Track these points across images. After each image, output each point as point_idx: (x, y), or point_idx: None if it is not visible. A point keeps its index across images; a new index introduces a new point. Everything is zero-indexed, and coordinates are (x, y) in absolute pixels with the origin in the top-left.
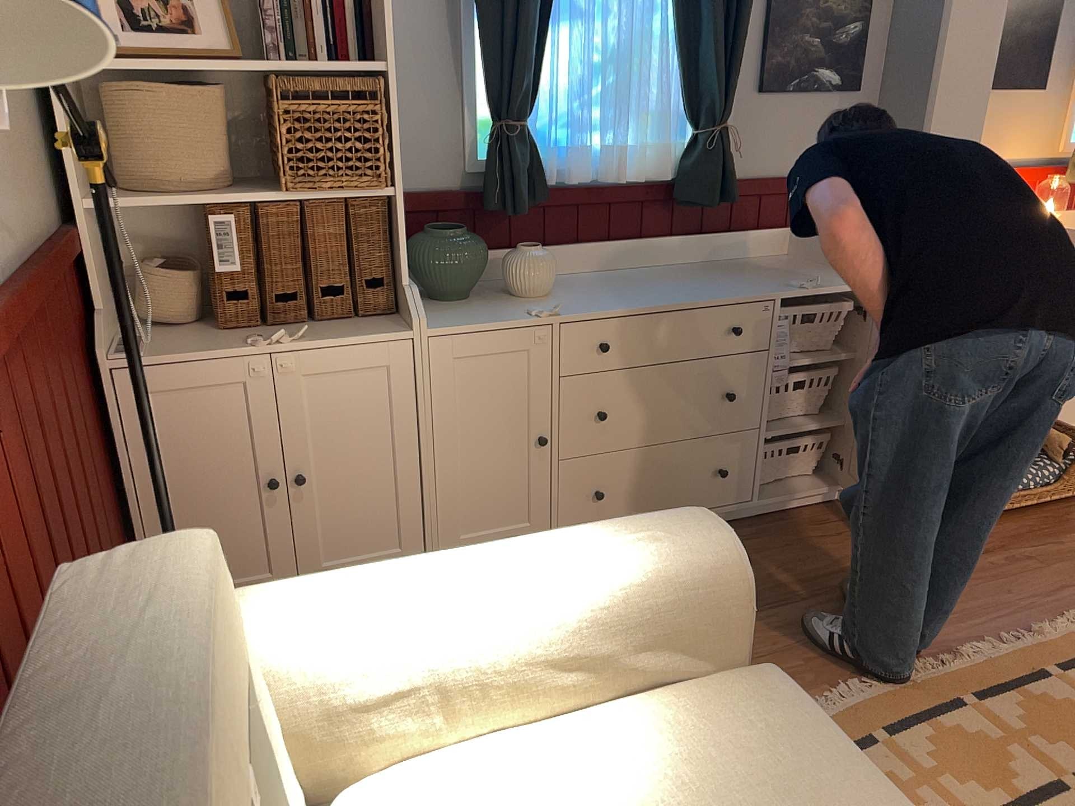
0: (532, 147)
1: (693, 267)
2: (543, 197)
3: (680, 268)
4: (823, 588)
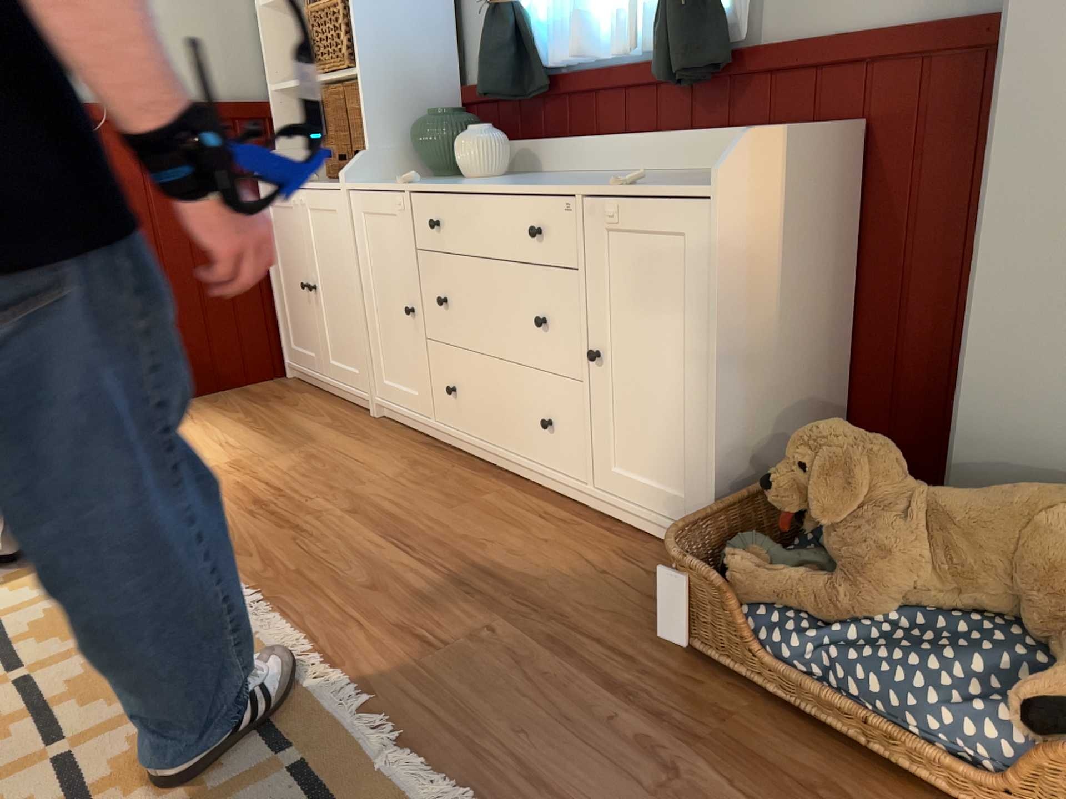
0: (518, 28)
1: (678, 173)
2: (543, 83)
3: (662, 173)
4: (450, 571)
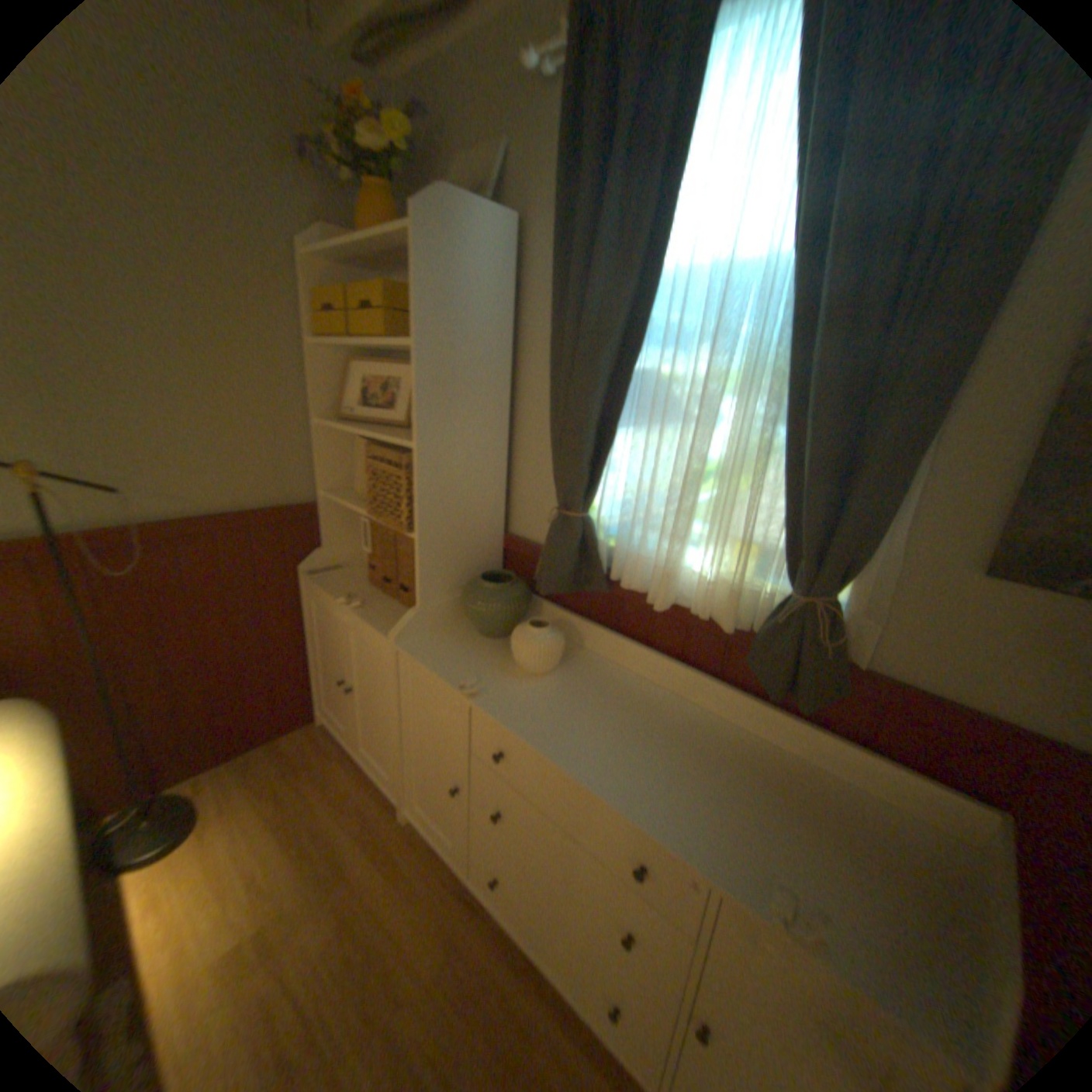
0: (588, 538)
1: (763, 754)
2: (604, 587)
3: (741, 743)
4: None
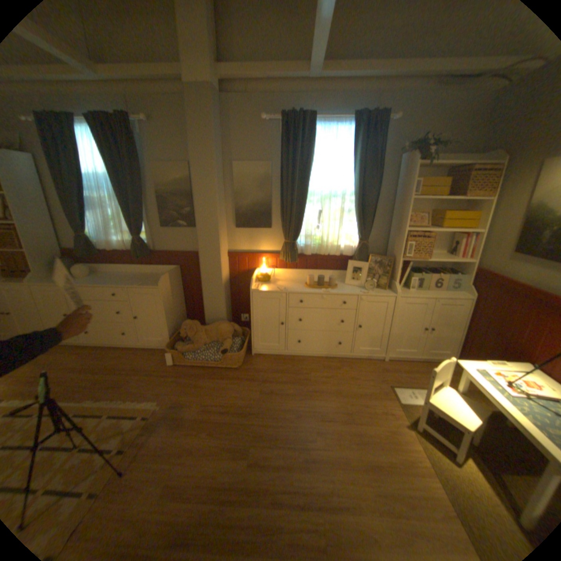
0: (85, 240)
1: (142, 274)
2: (95, 252)
3: (137, 274)
4: (112, 374)
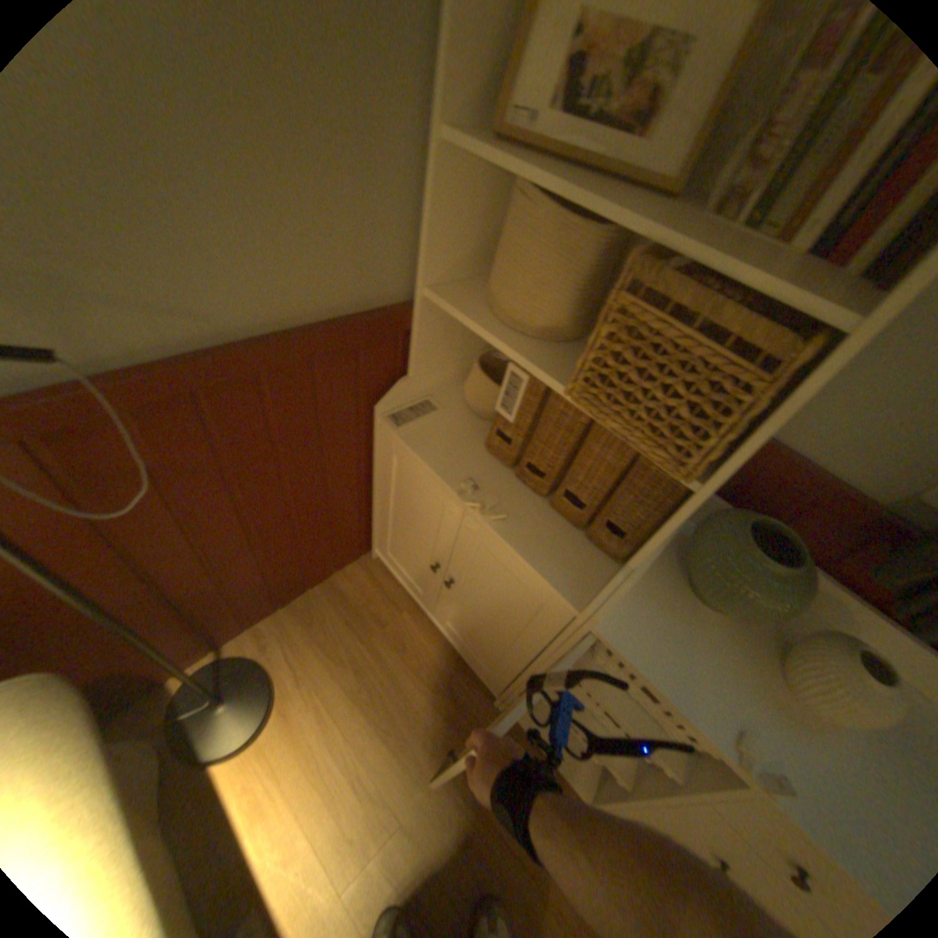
0: None
1: None
2: None
3: None
4: None
